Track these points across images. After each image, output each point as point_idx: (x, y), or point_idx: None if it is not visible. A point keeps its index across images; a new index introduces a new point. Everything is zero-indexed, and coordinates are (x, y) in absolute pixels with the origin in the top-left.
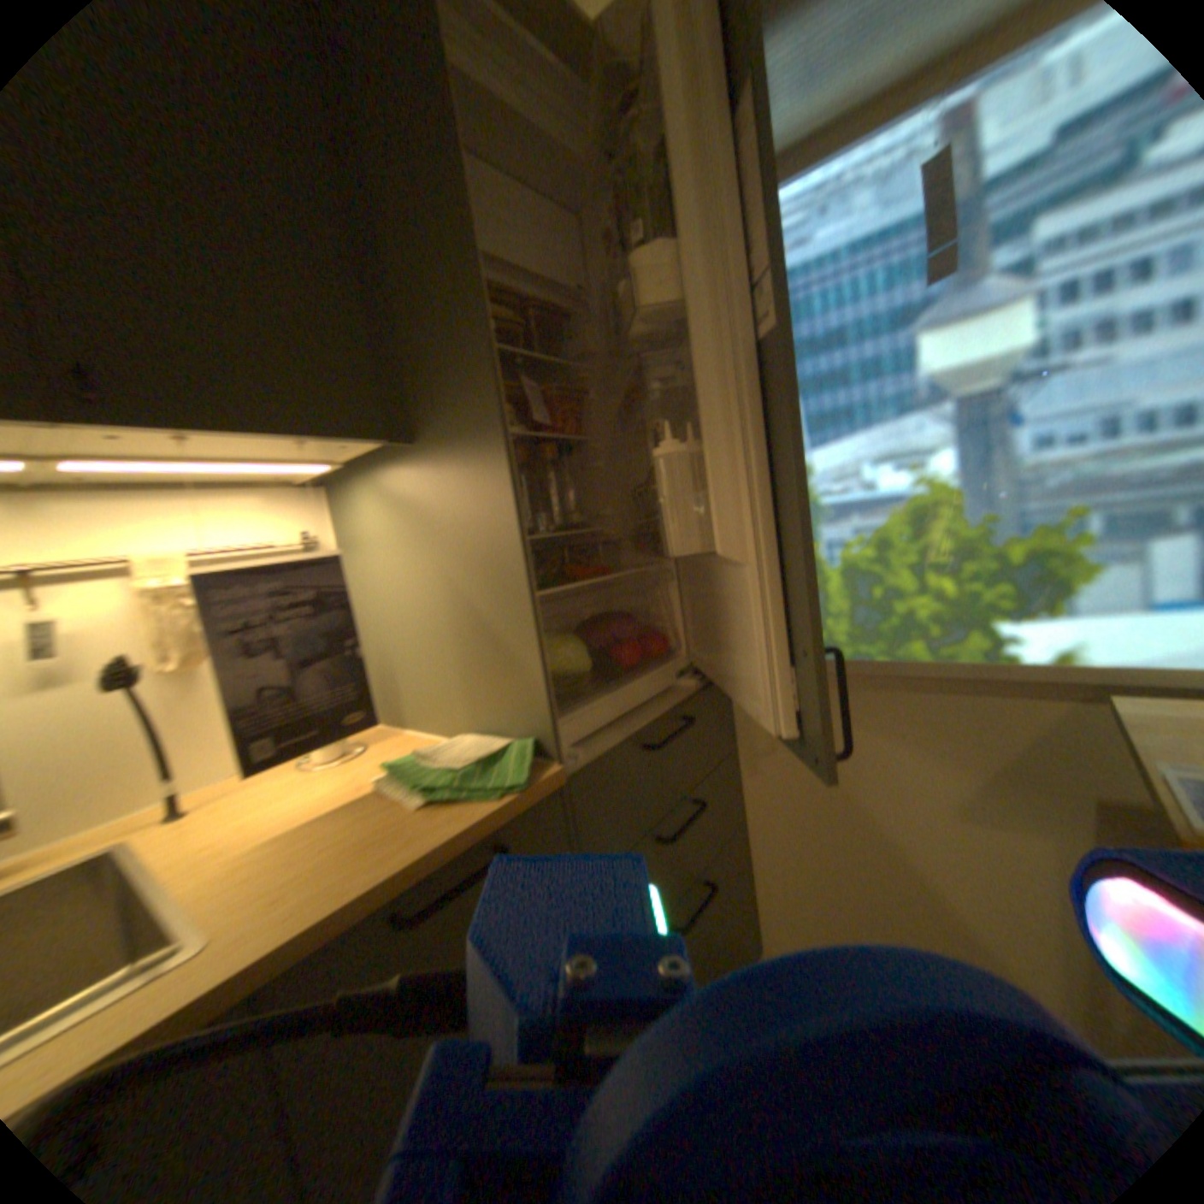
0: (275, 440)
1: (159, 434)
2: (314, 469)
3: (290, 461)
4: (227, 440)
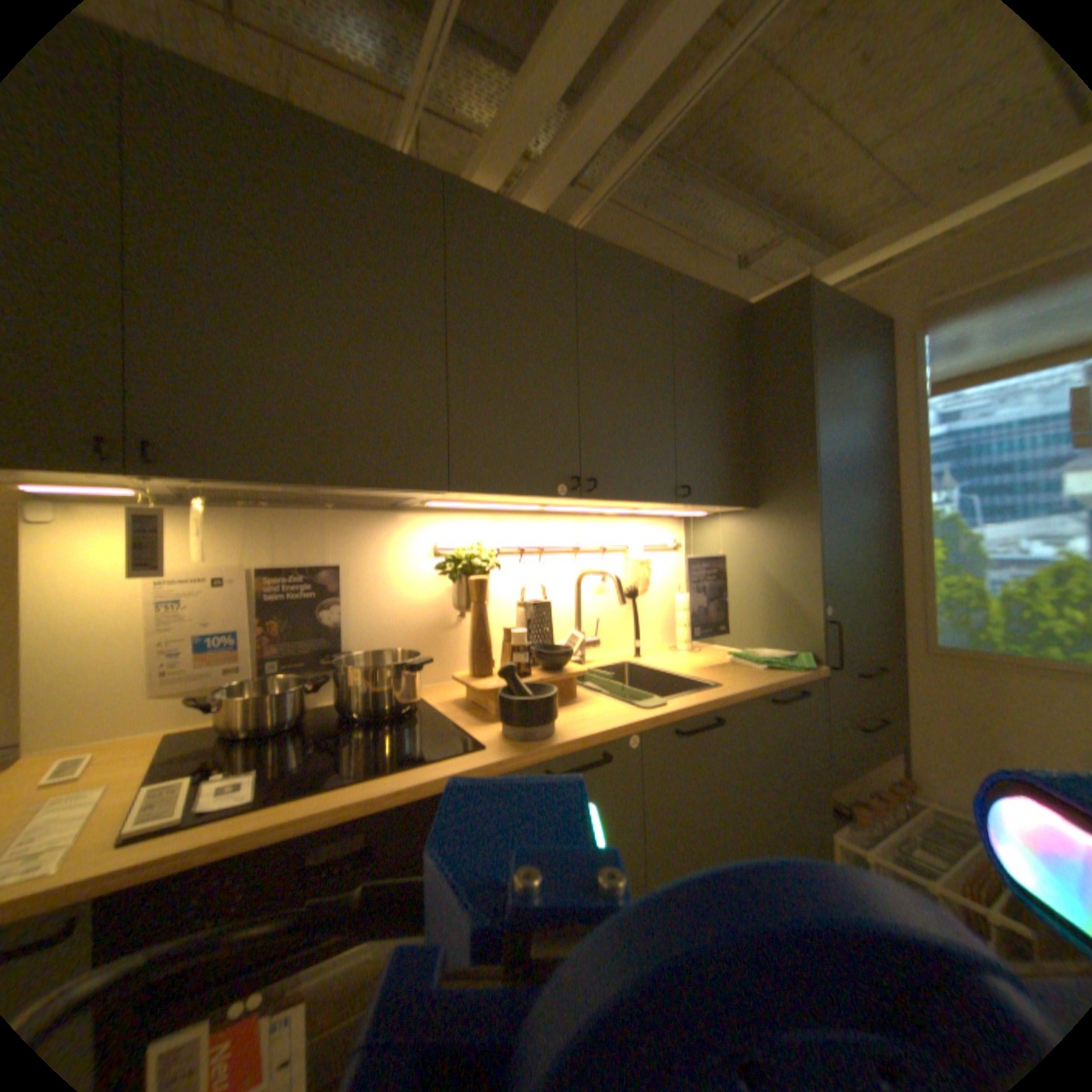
0: (716, 505)
1: (690, 504)
2: (698, 512)
3: (699, 509)
4: (702, 505)
